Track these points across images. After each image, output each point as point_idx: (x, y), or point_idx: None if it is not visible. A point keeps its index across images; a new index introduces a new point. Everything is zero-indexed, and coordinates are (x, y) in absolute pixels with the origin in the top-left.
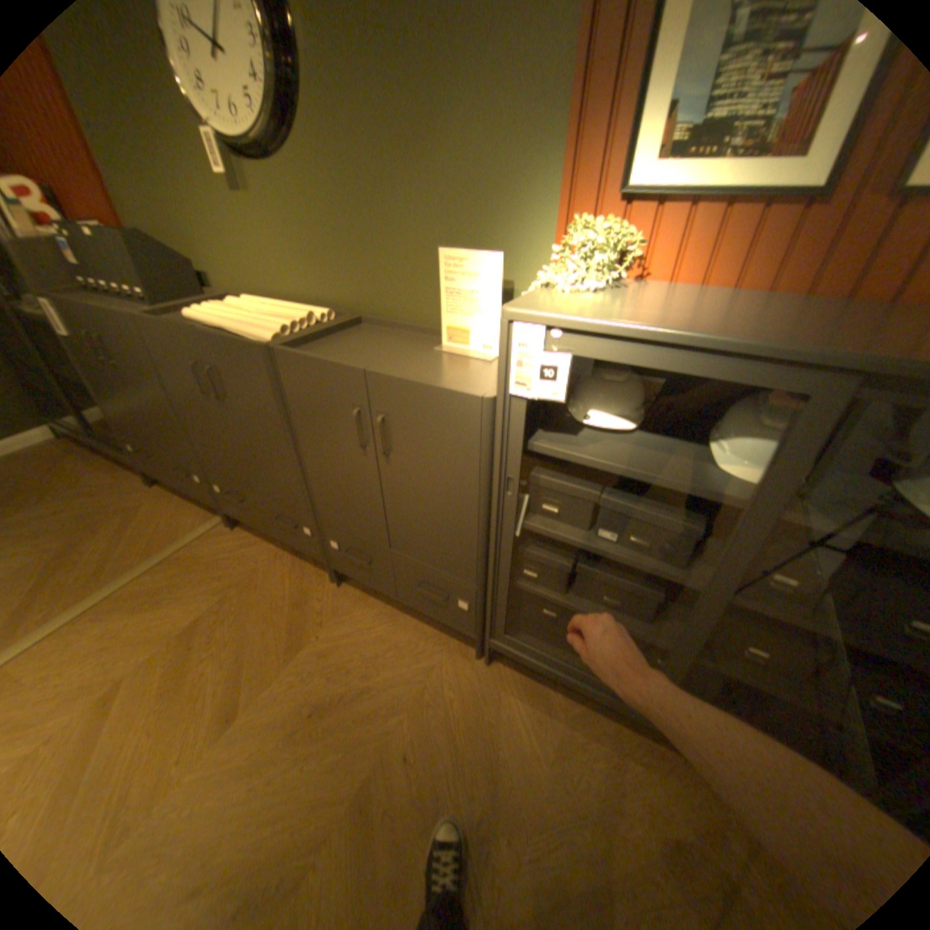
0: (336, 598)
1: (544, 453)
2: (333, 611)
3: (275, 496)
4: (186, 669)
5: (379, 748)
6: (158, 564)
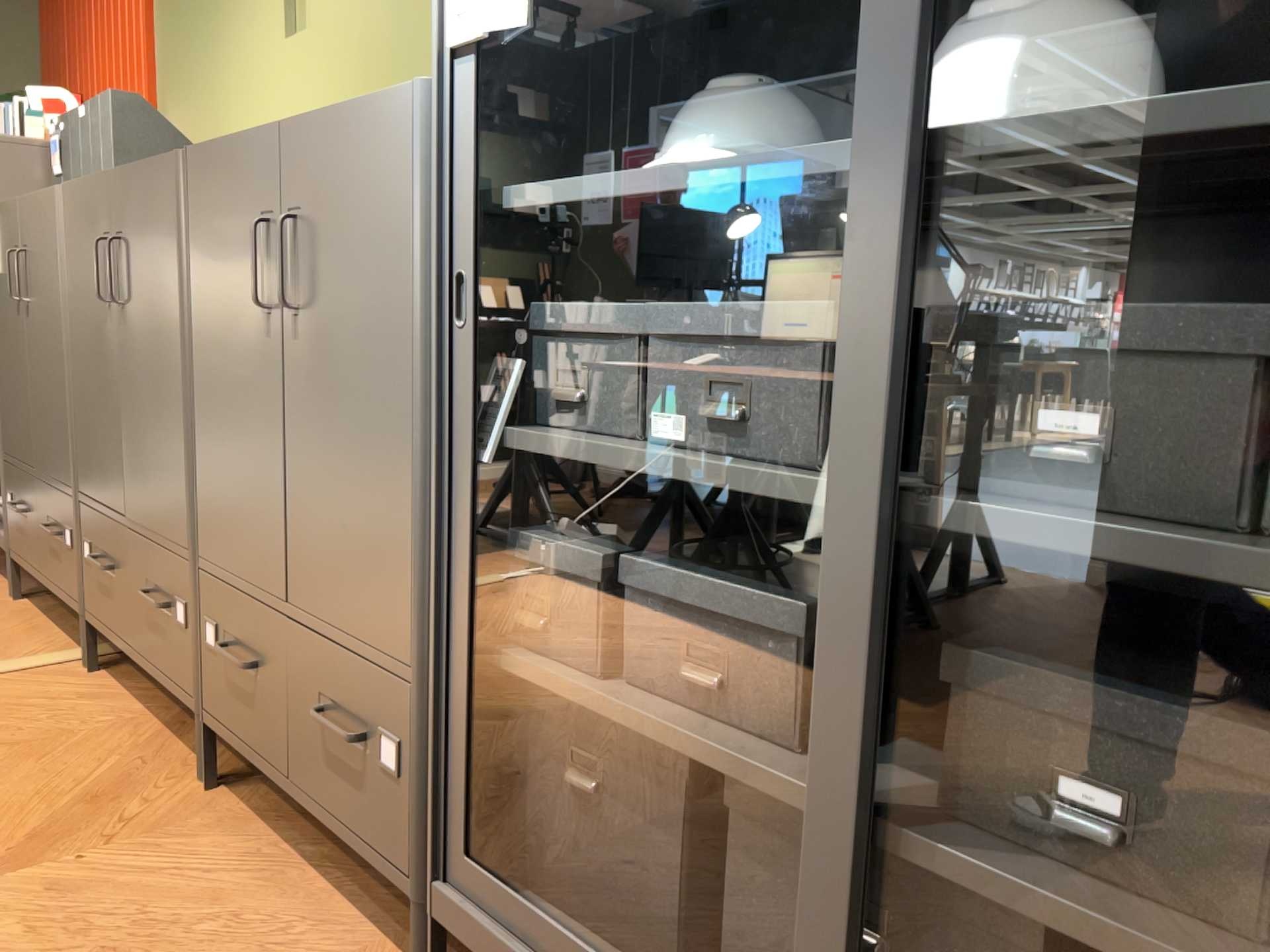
0: (184, 809)
1: (533, 202)
2: (155, 828)
3: (151, 529)
4: None
5: None
6: None
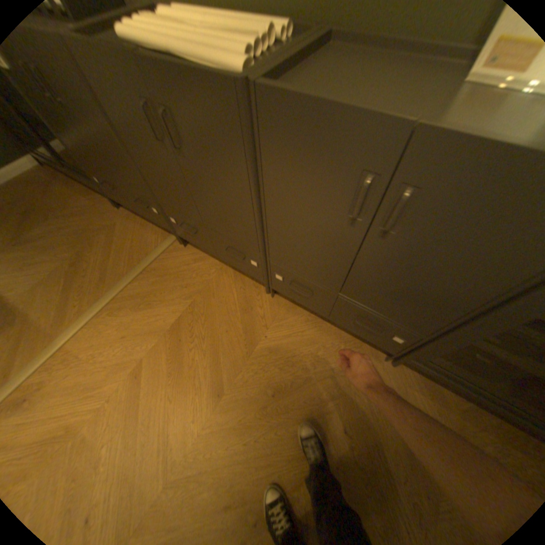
0: (272, 306)
1: None
2: (272, 316)
3: (227, 236)
4: (181, 356)
5: (326, 423)
6: (140, 274)
